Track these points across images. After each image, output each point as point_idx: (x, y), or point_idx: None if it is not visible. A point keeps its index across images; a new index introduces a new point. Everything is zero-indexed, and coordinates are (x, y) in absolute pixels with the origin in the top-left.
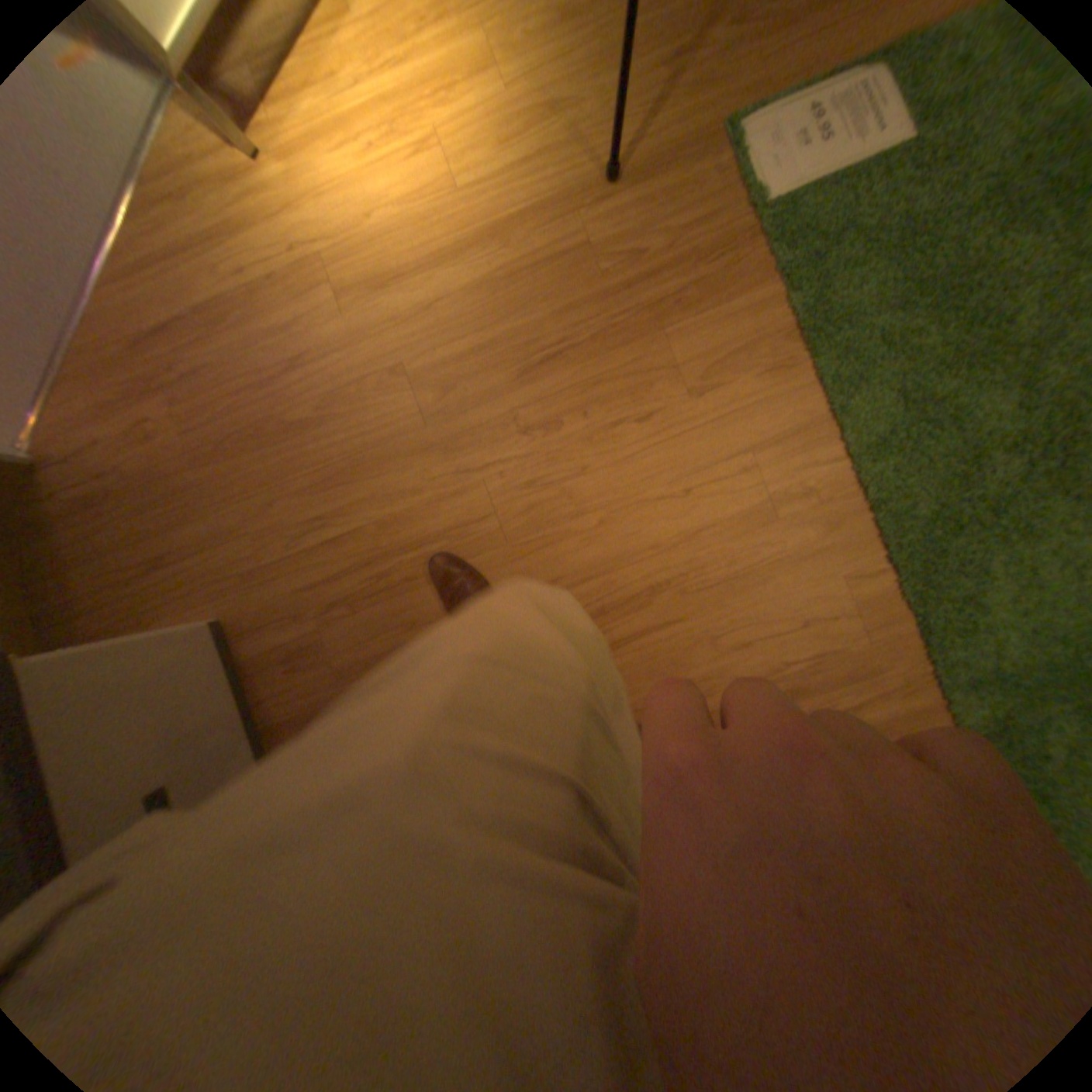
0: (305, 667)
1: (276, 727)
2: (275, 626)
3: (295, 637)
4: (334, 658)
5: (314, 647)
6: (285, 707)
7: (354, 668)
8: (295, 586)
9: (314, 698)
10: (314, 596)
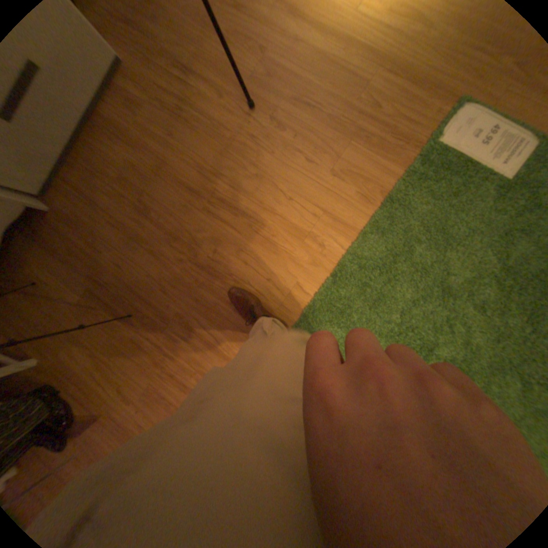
0: (127, 110)
1: (100, 117)
2: (134, 88)
3: (135, 98)
4: (138, 118)
5: (137, 108)
6: (109, 115)
7: (139, 128)
8: (153, 83)
9: (119, 123)
10: (154, 93)
